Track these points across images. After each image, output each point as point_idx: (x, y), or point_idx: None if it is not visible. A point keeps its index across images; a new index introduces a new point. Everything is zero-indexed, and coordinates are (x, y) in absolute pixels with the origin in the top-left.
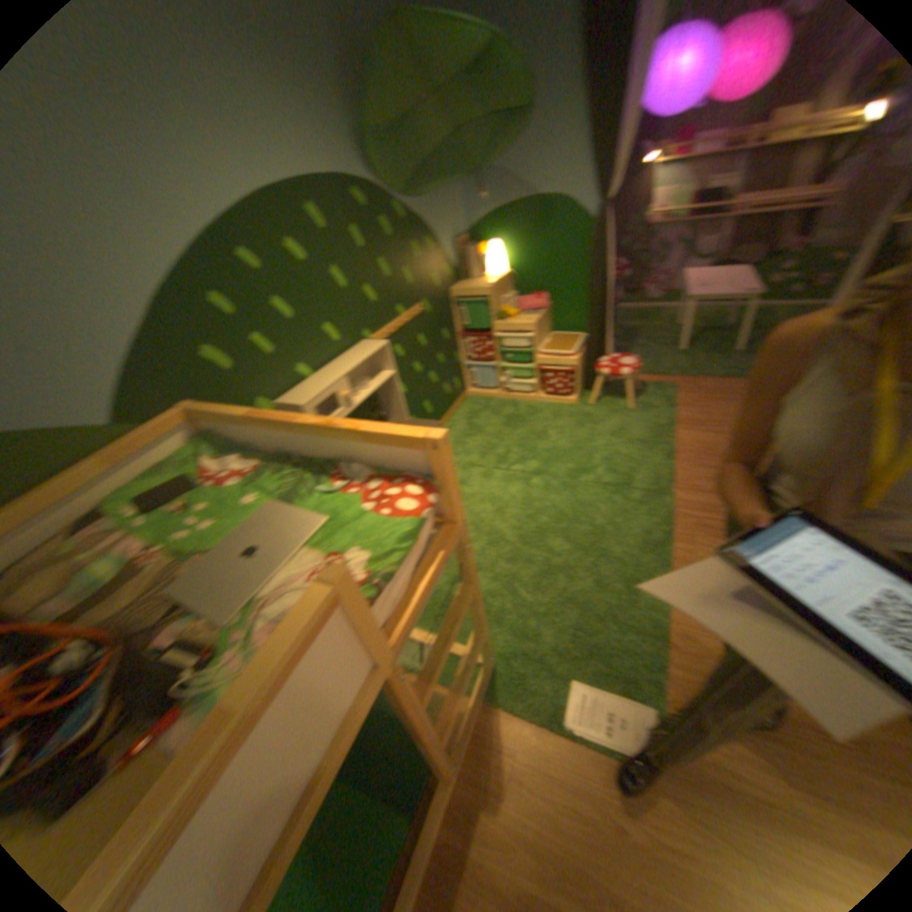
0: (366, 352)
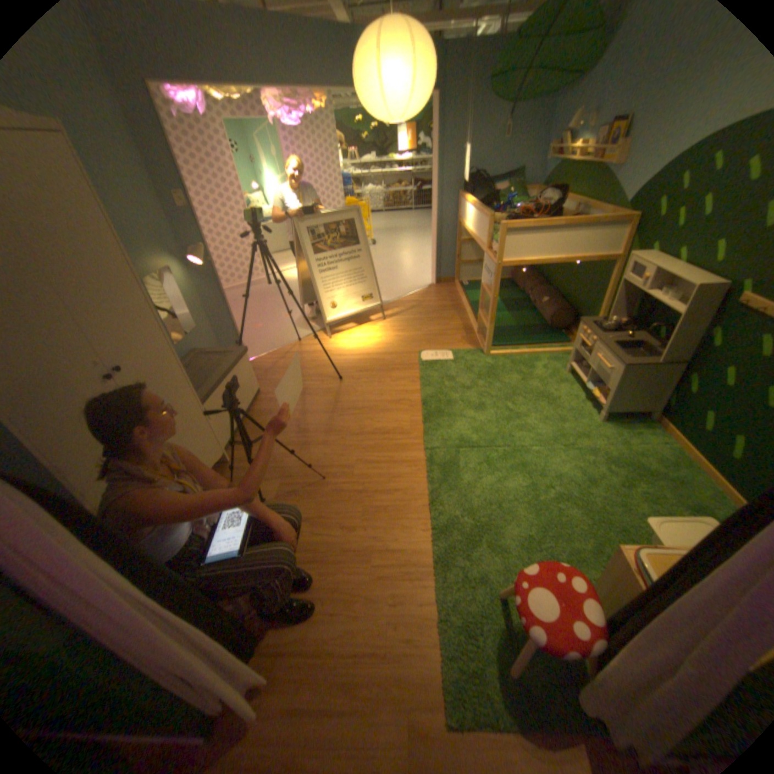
0: (690, 277)
